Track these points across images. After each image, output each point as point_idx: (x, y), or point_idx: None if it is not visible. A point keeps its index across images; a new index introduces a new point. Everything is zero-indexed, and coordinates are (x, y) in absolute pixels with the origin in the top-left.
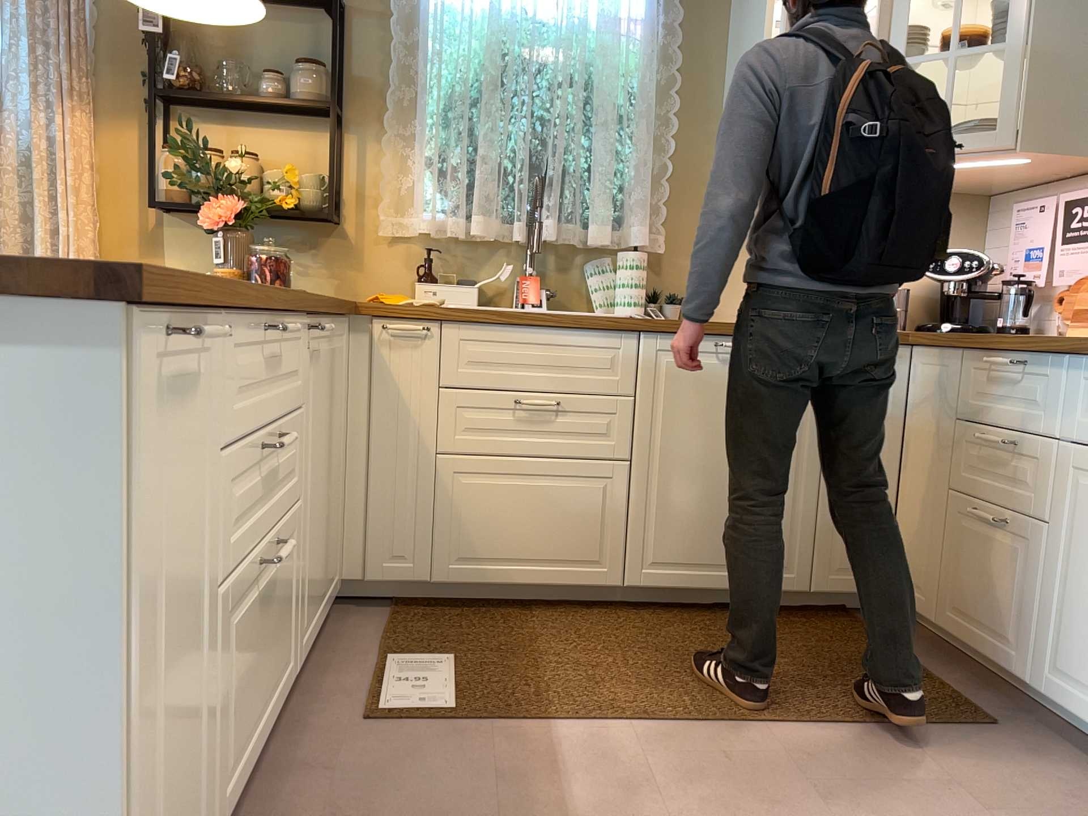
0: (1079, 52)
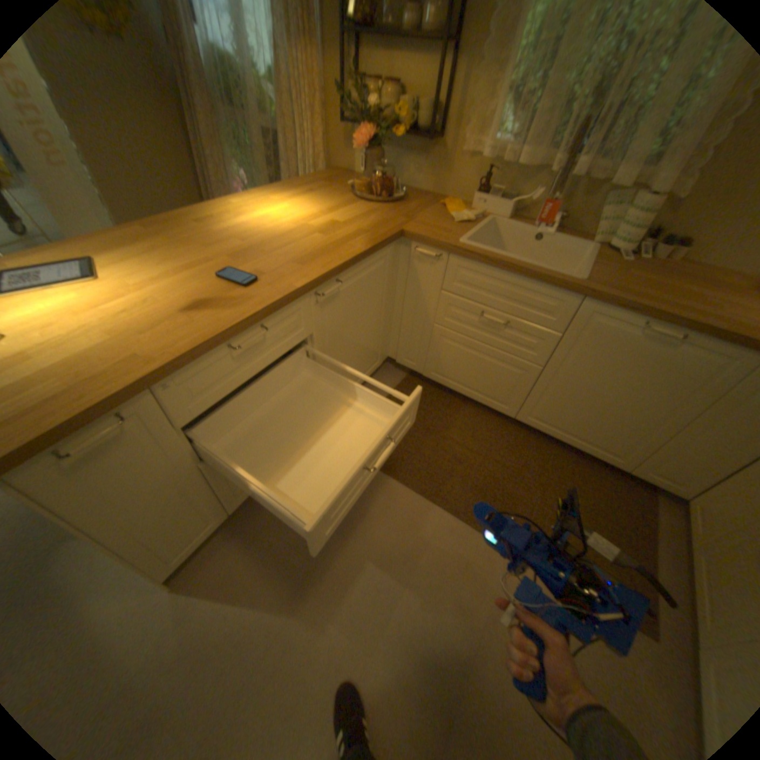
0: None
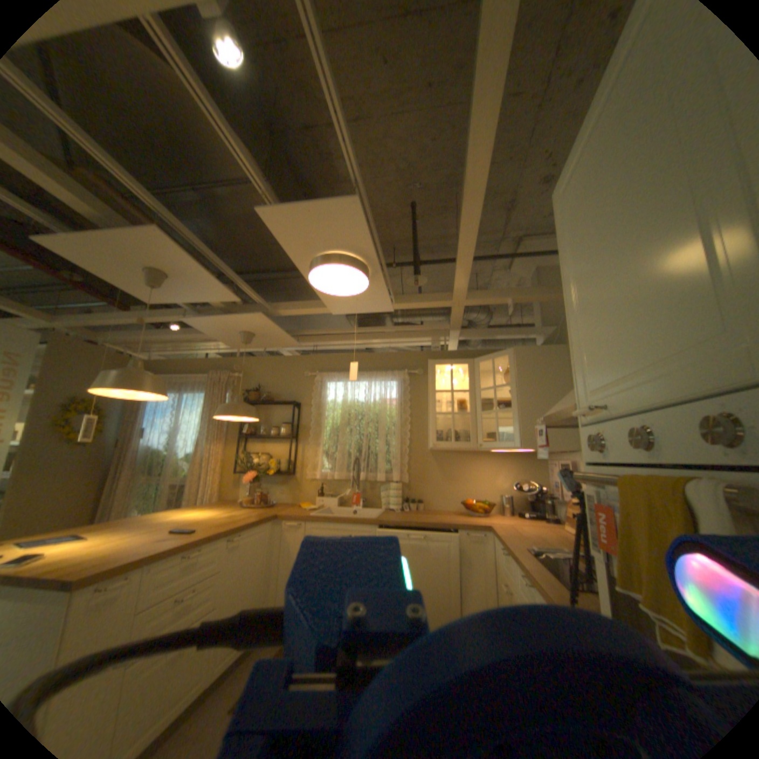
0: (540, 411)
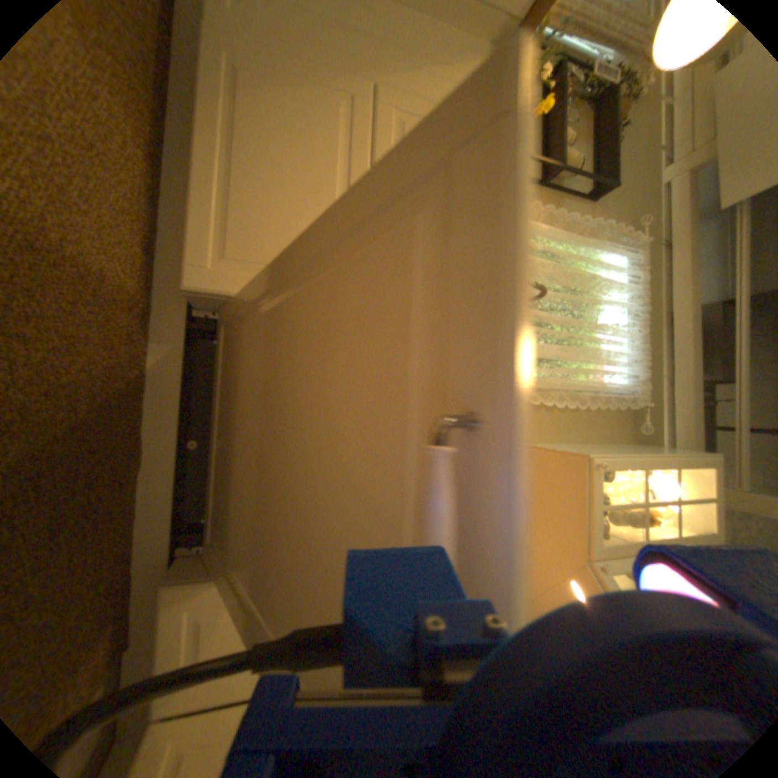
0: None
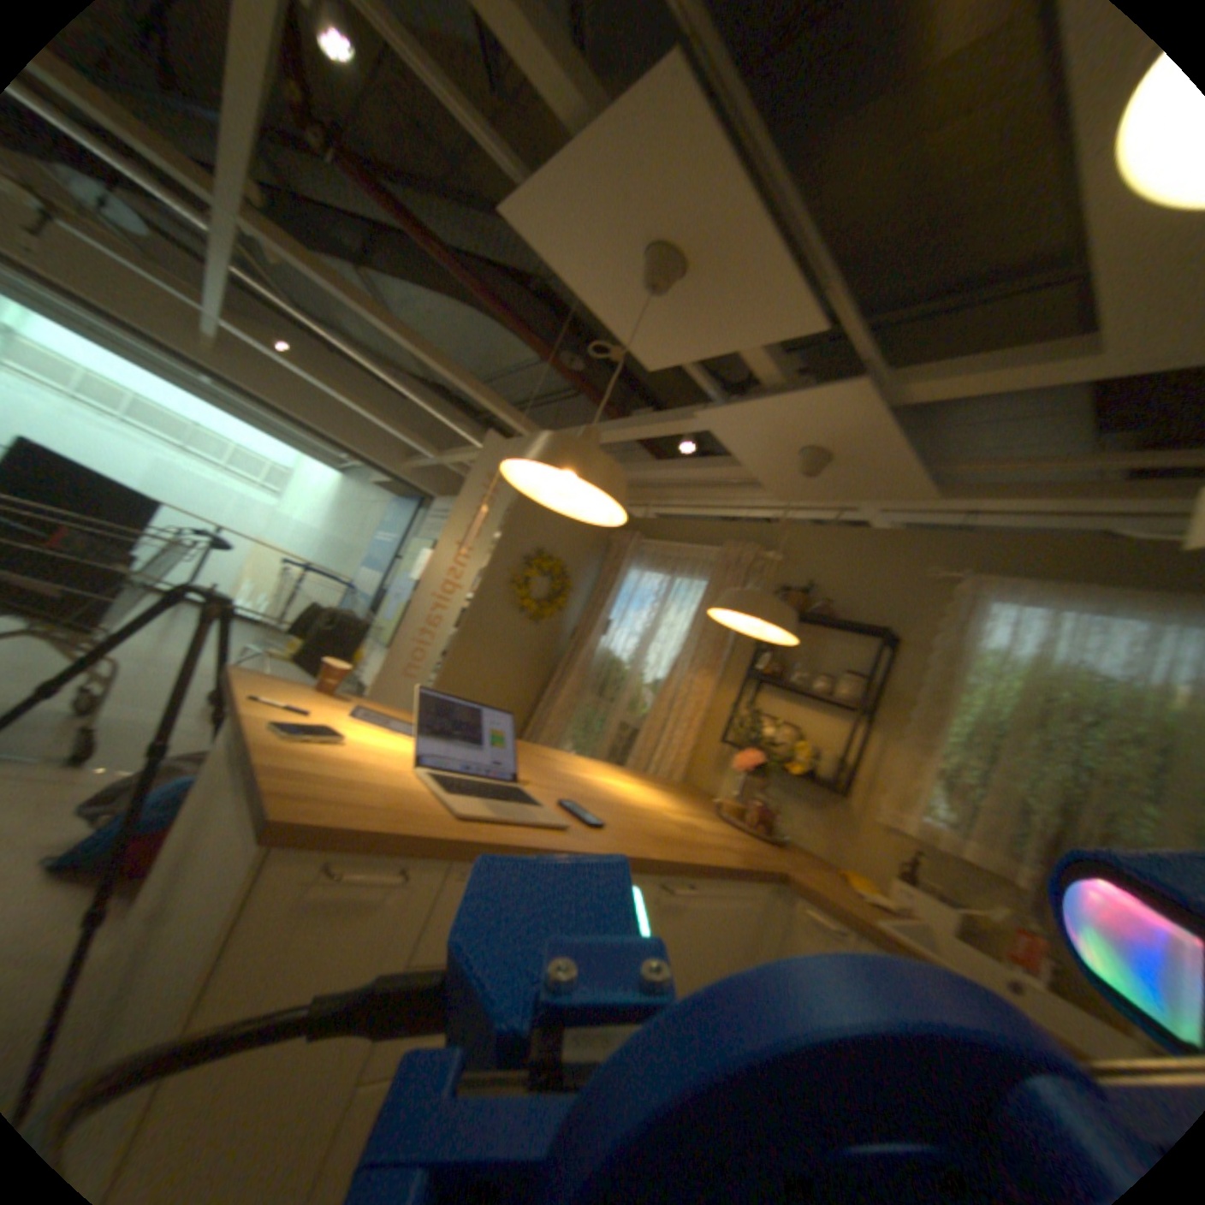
0: None
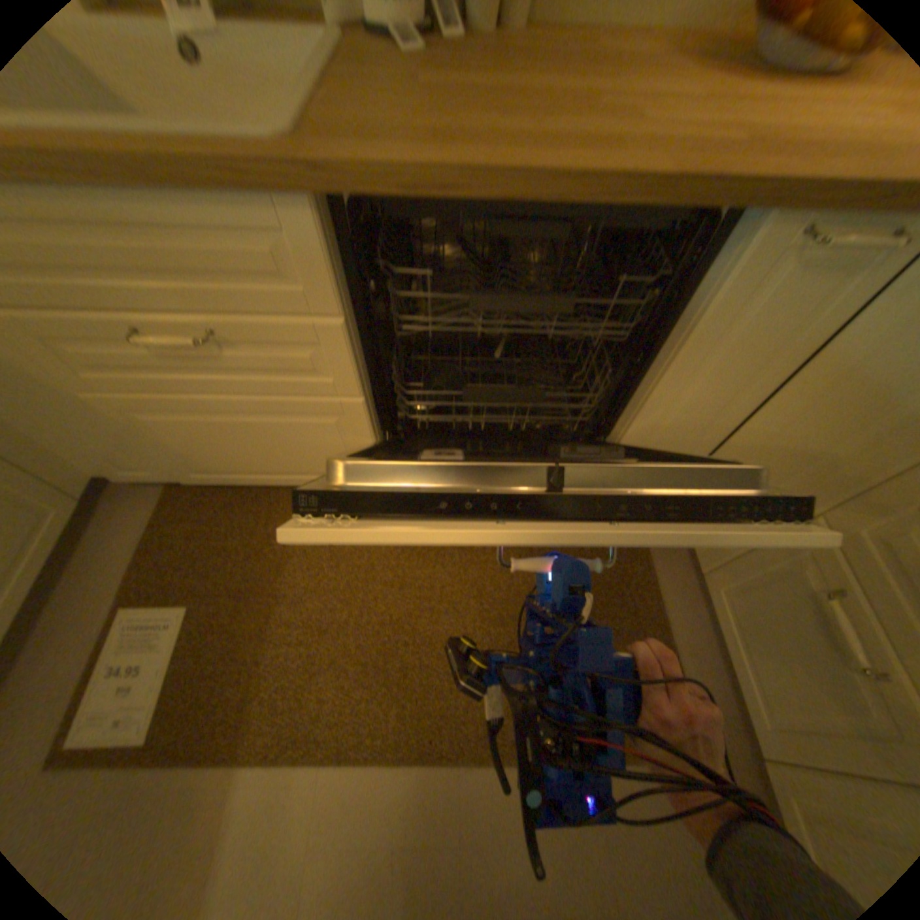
0: None
